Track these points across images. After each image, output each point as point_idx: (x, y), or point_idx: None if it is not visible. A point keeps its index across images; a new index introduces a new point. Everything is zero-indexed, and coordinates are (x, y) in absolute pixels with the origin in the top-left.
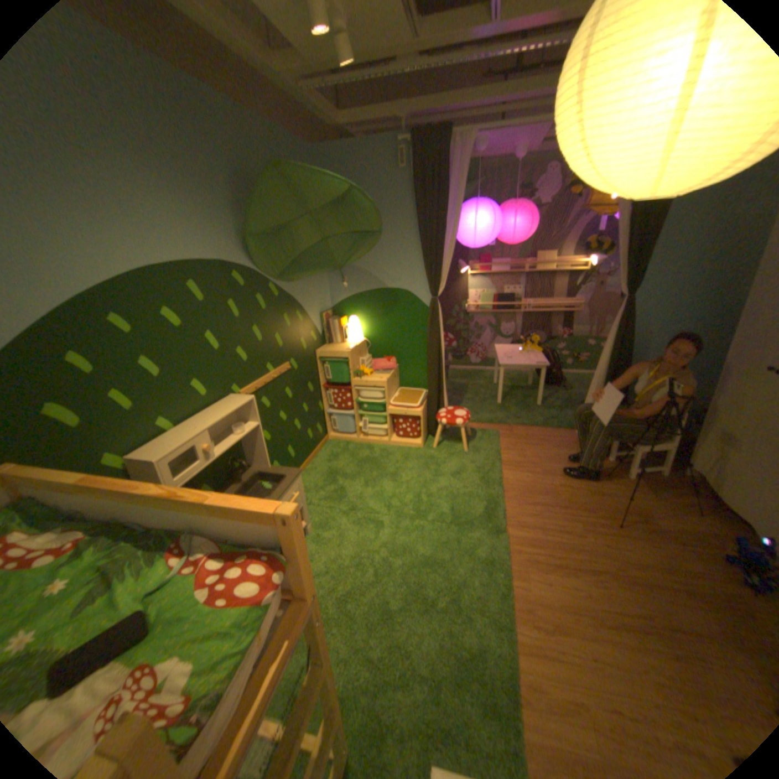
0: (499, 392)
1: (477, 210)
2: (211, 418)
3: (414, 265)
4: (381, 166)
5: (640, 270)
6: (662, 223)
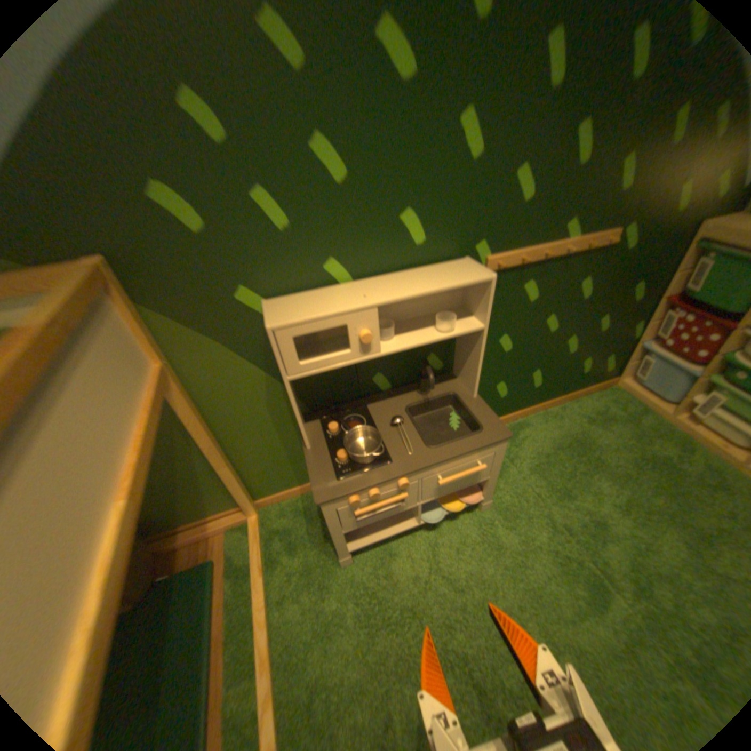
0: None
1: None
2: (402, 289)
3: None
4: None
5: None
6: None
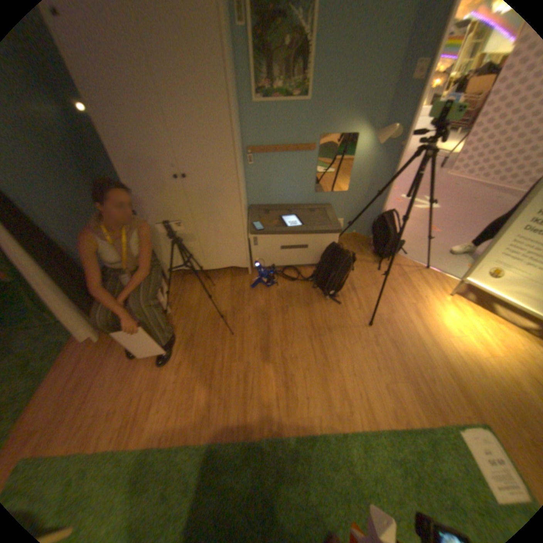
0: None
1: None
2: None
3: None
4: None
5: None
6: None
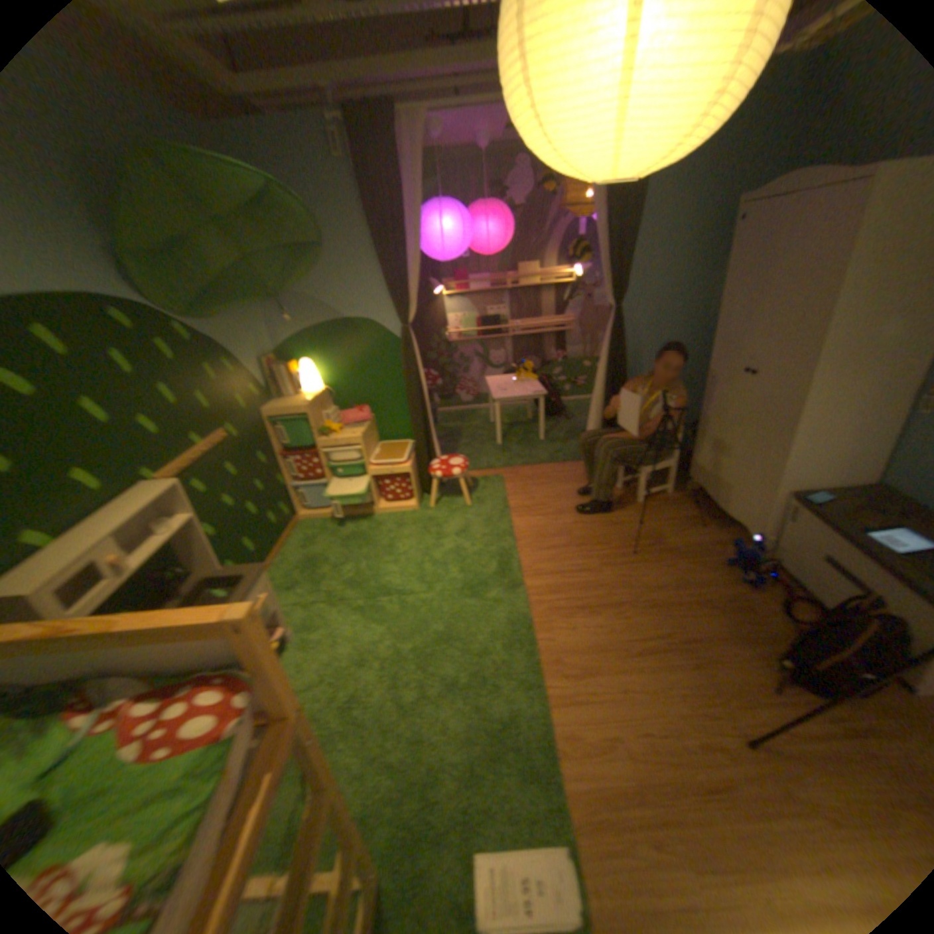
0: (497, 432)
1: (441, 213)
2: (111, 518)
3: (373, 286)
4: (308, 154)
5: (623, 278)
6: (638, 223)
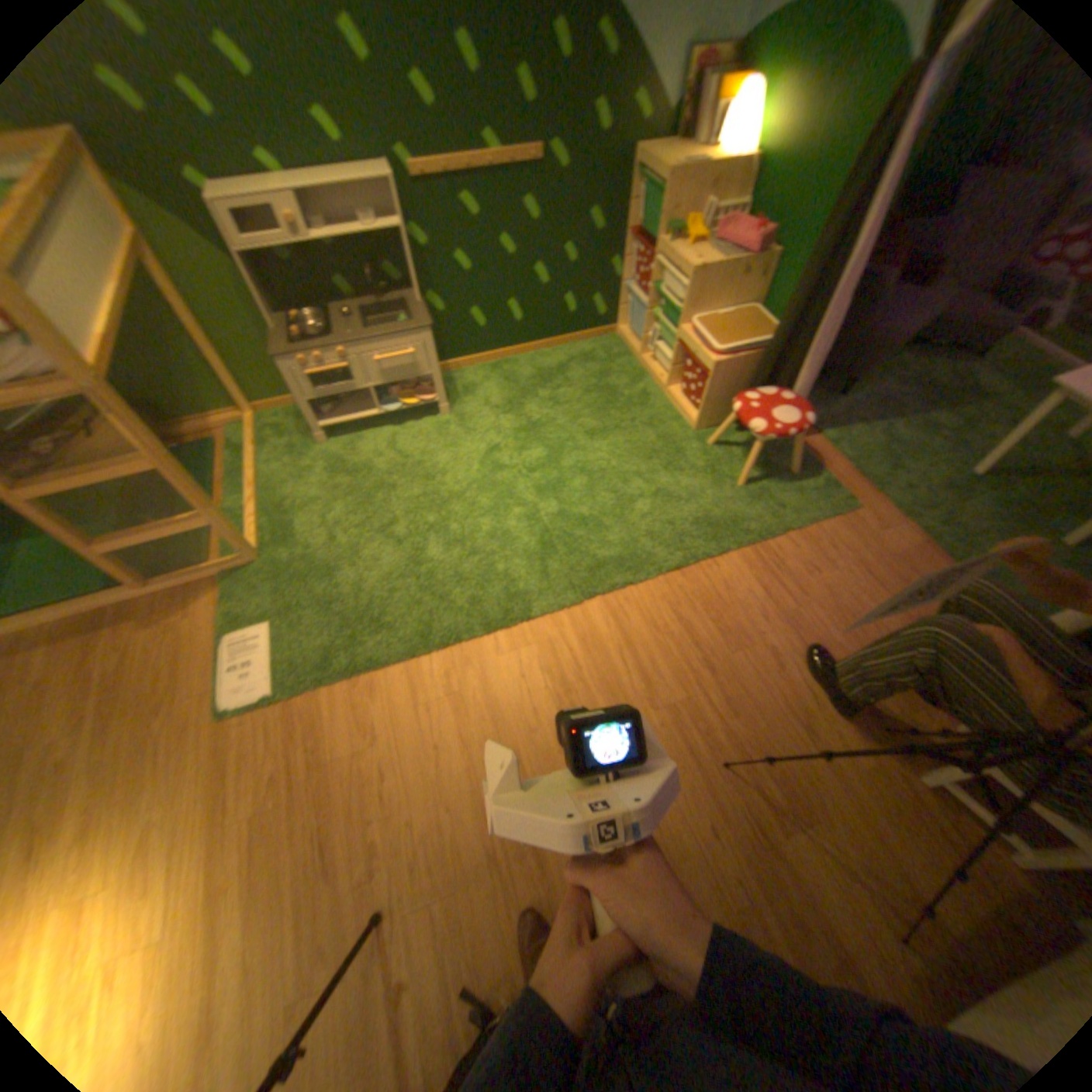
0: (1000, 452)
1: None
2: (313, 180)
3: None
4: None
5: None
6: None
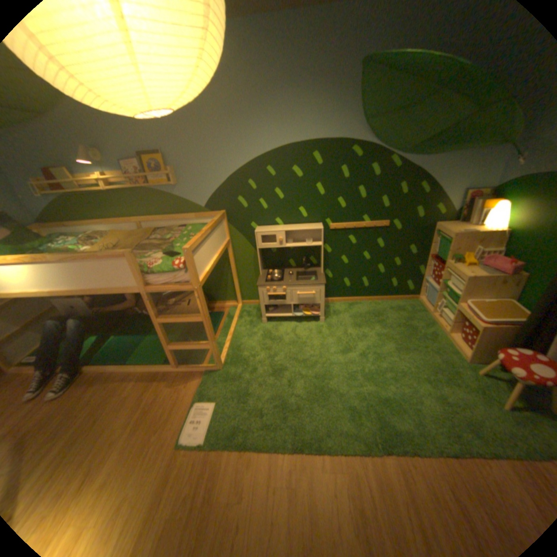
0: None
1: None
2: (293, 228)
3: None
4: None
5: None
6: None
